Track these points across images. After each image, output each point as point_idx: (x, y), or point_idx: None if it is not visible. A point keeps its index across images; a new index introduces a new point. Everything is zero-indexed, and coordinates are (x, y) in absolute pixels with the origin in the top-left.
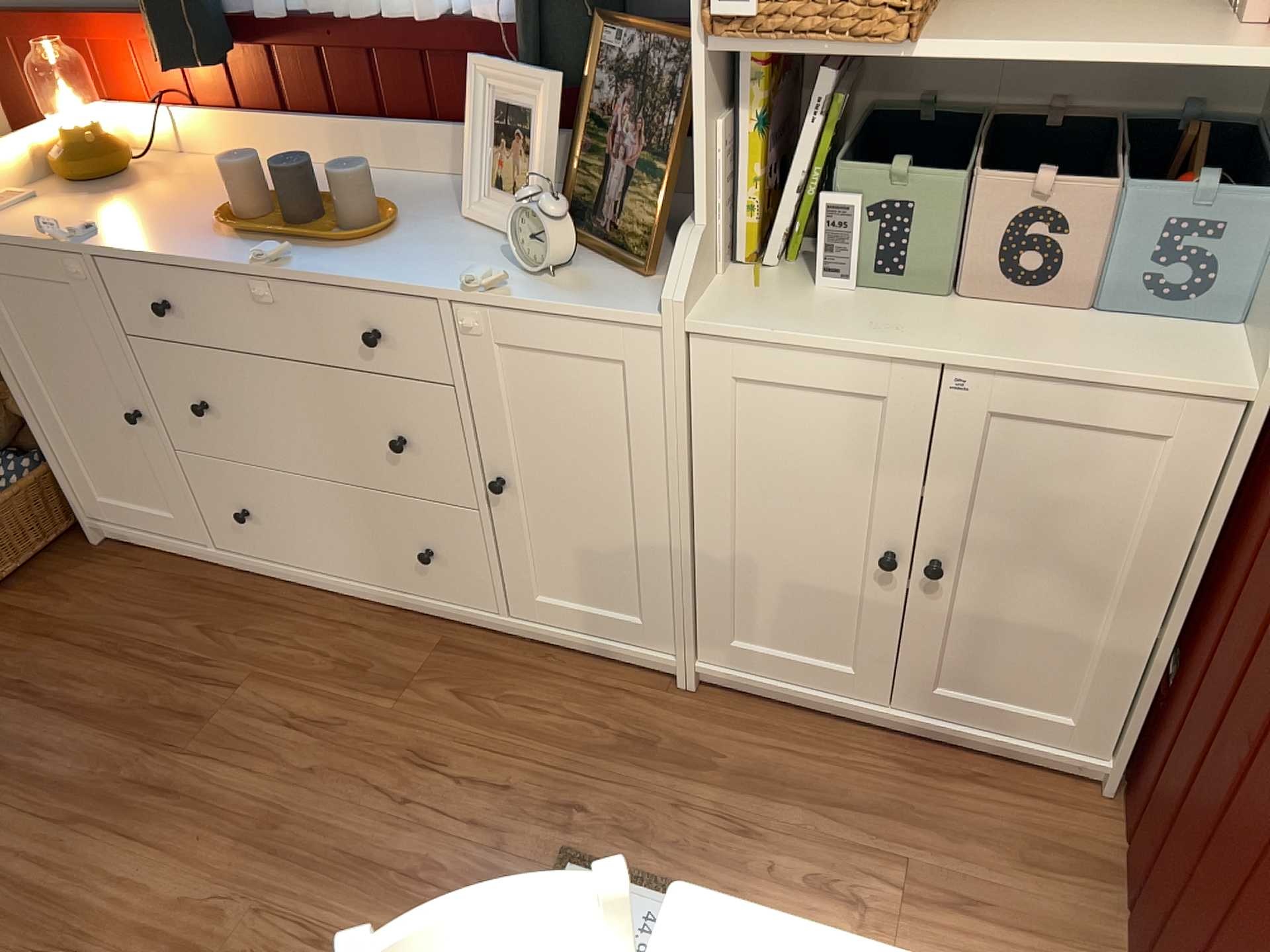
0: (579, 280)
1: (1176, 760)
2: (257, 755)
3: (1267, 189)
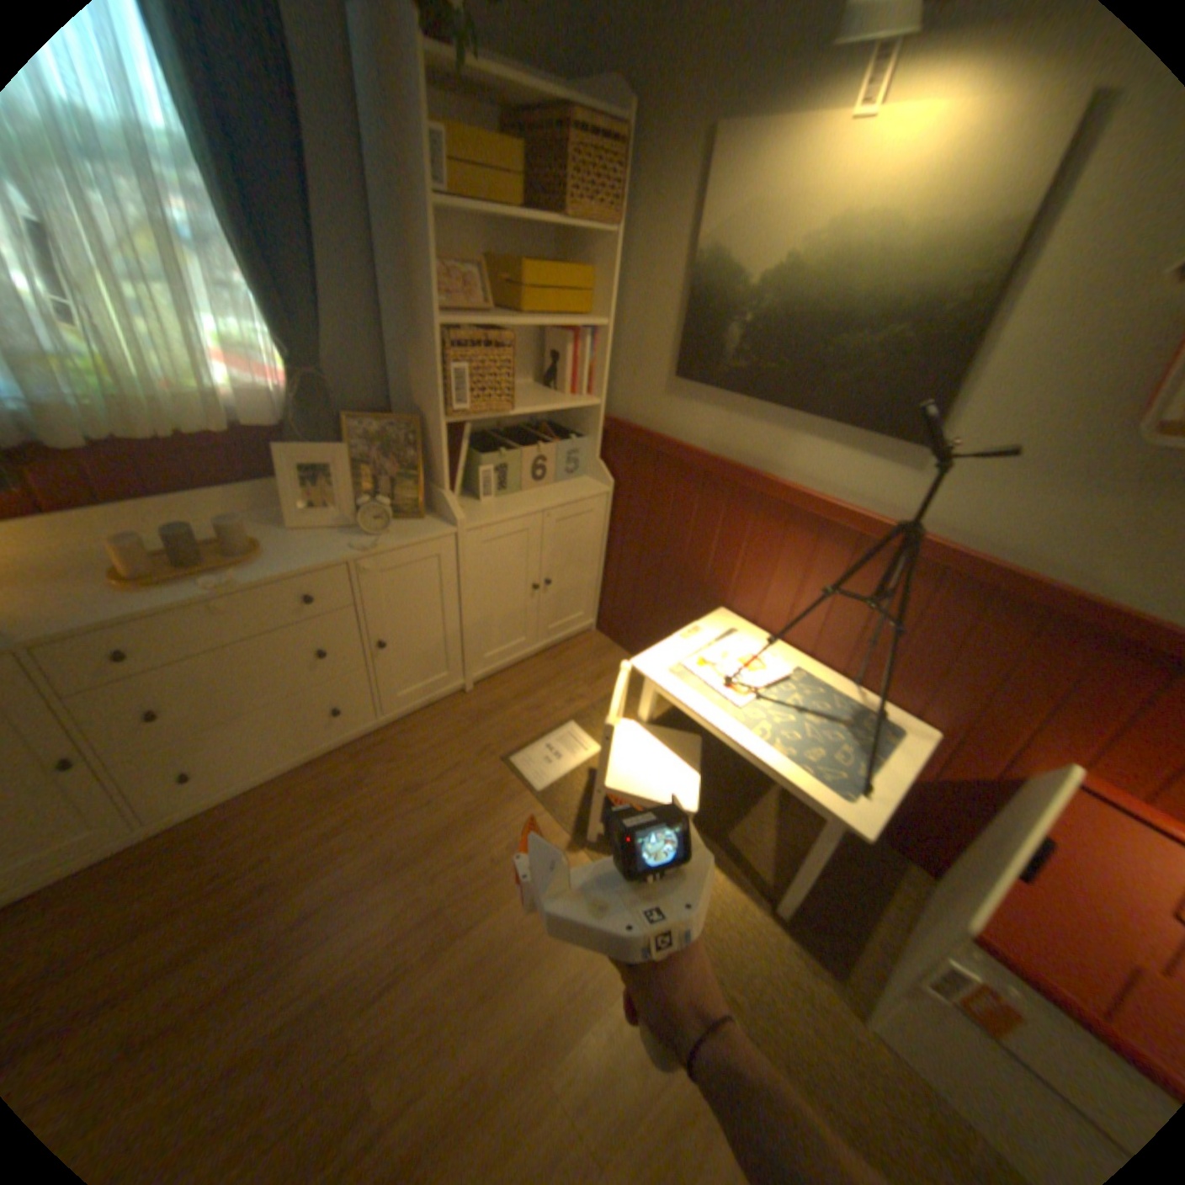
0: (396, 530)
1: (625, 597)
2: (330, 865)
3: (580, 437)
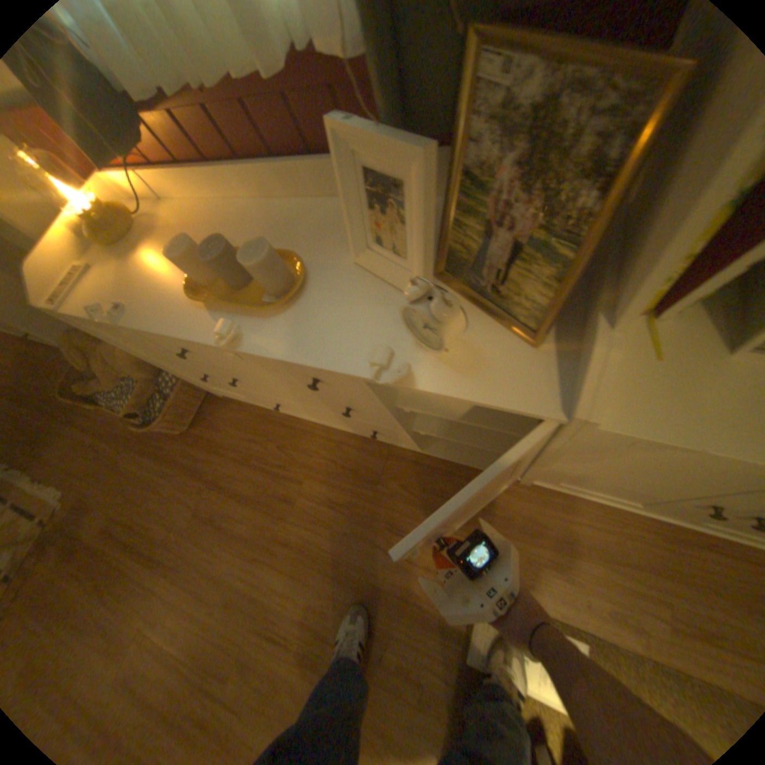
0: (468, 353)
1: None
2: (316, 529)
3: None
